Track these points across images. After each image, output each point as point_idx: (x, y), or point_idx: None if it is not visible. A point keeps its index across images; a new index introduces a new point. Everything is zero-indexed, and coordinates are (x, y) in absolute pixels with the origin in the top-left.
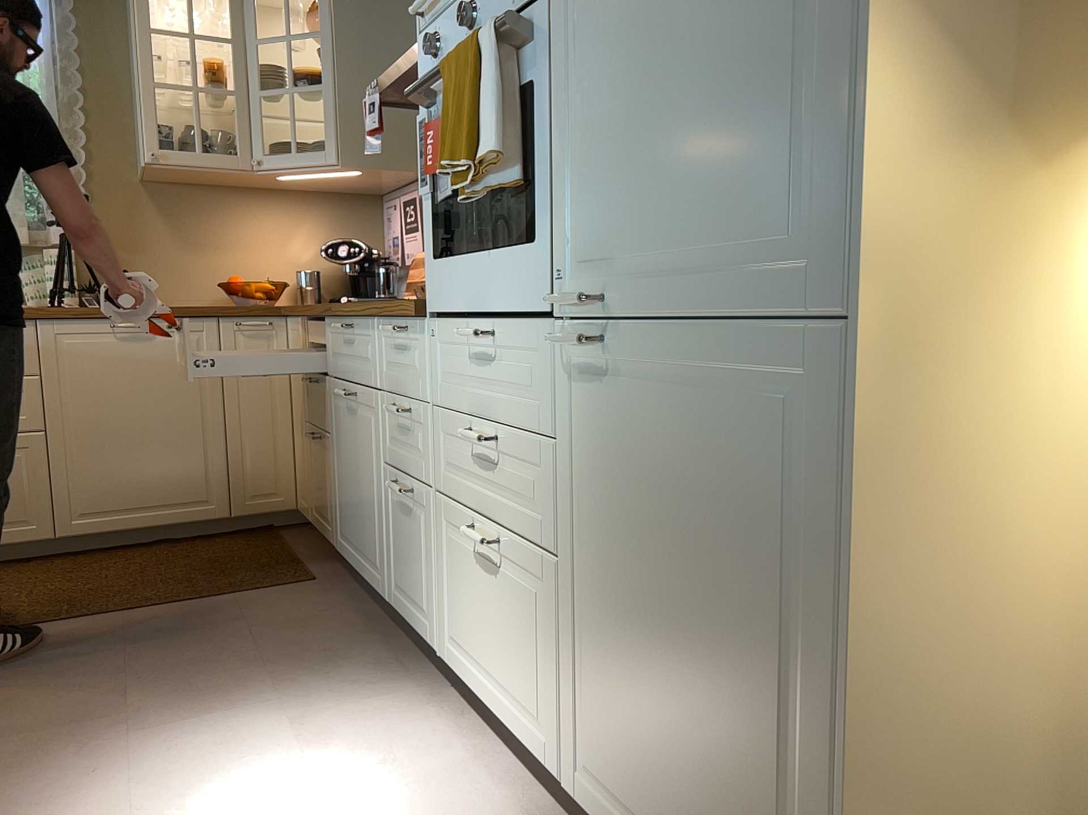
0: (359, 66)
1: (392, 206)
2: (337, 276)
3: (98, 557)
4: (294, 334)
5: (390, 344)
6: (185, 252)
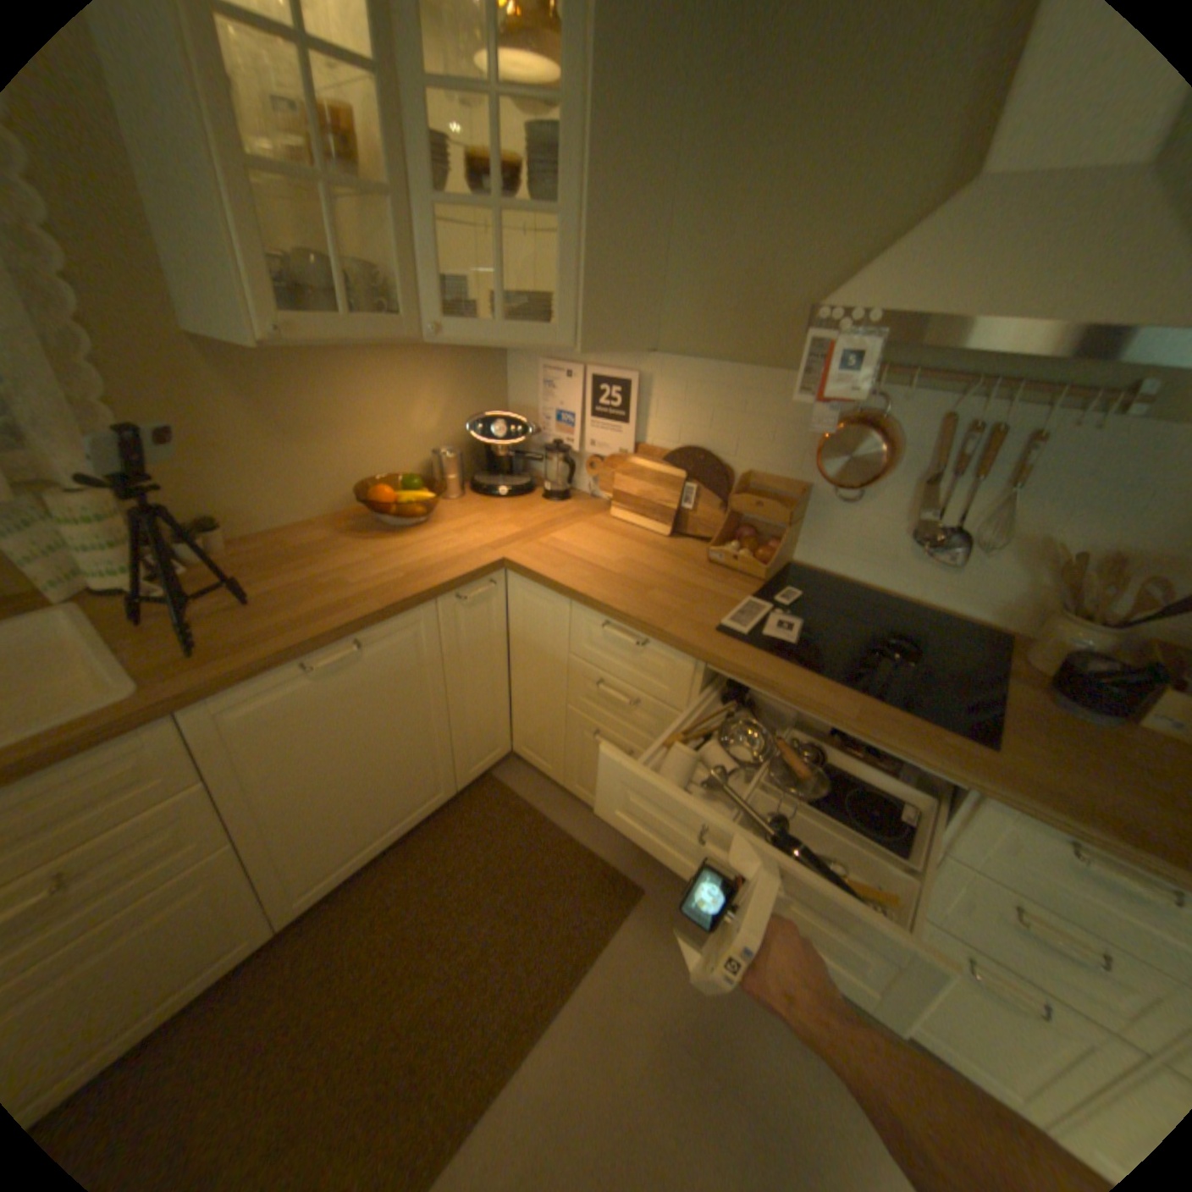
0: (611, 178)
1: (565, 374)
2: (464, 446)
3: (330, 915)
4: (541, 603)
5: (1044, 849)
6: (282, 448)
